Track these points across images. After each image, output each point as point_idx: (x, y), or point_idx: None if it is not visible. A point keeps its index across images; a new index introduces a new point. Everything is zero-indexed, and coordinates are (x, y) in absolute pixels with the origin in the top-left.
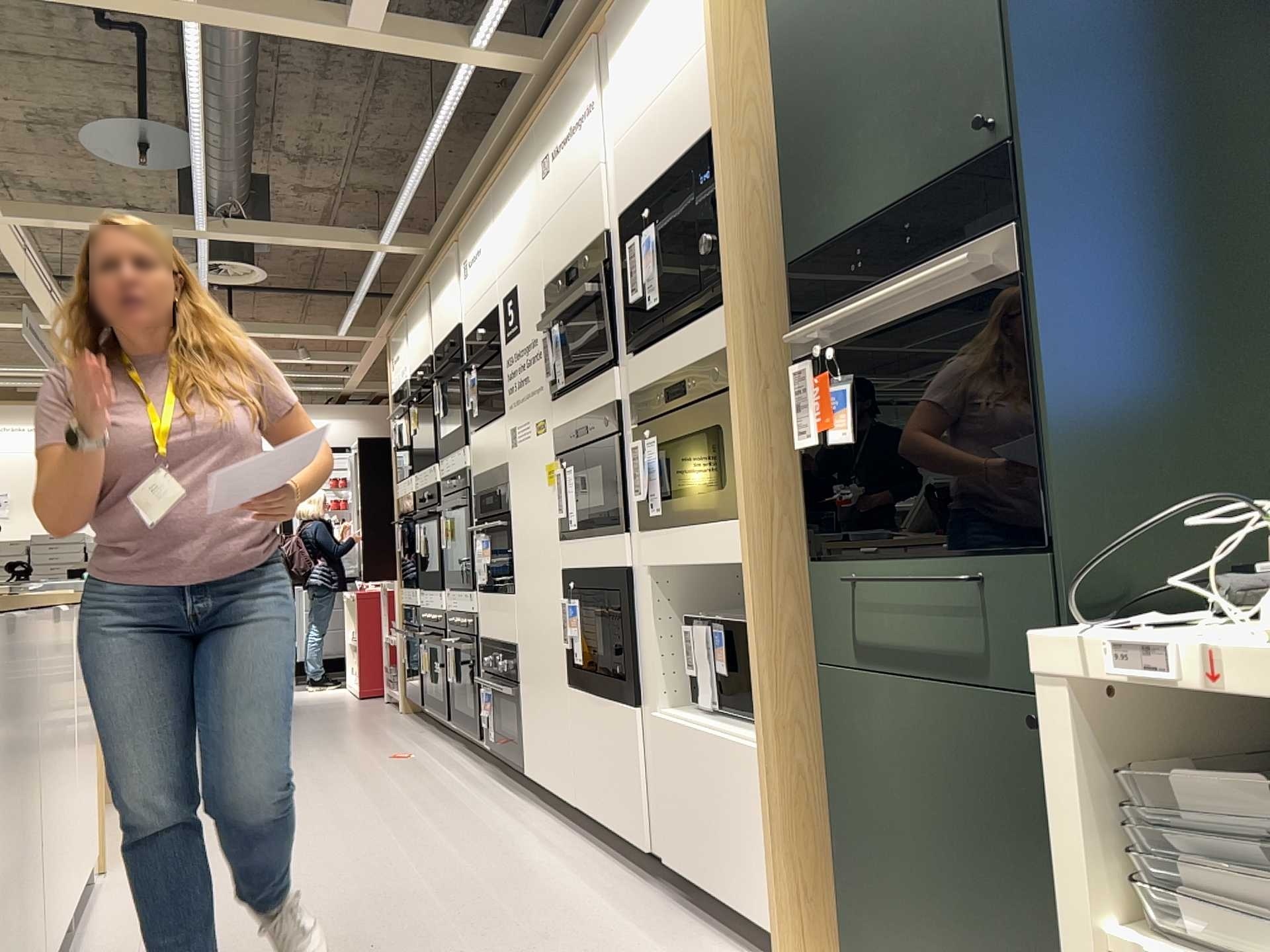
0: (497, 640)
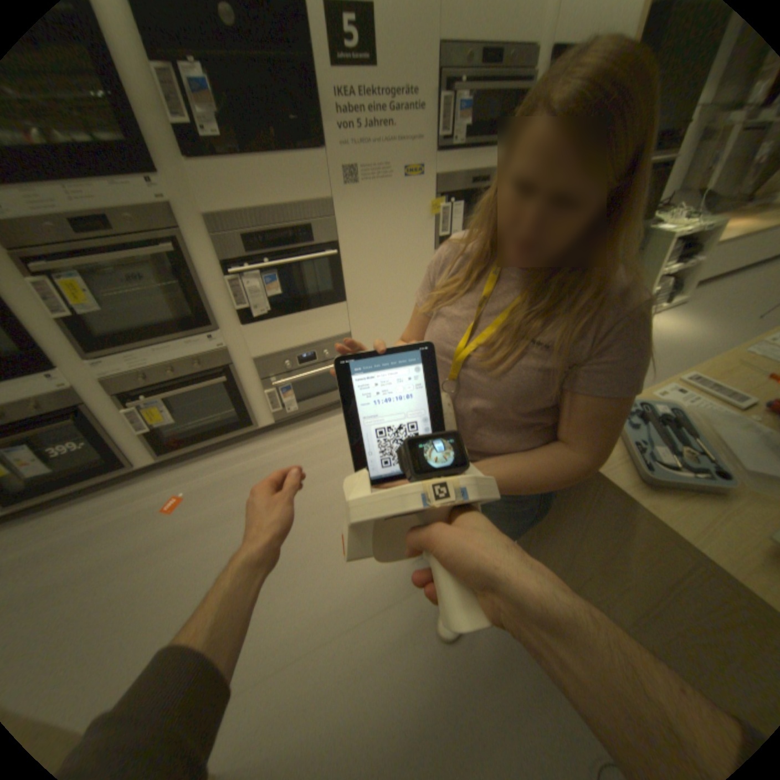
0: (302, 344)
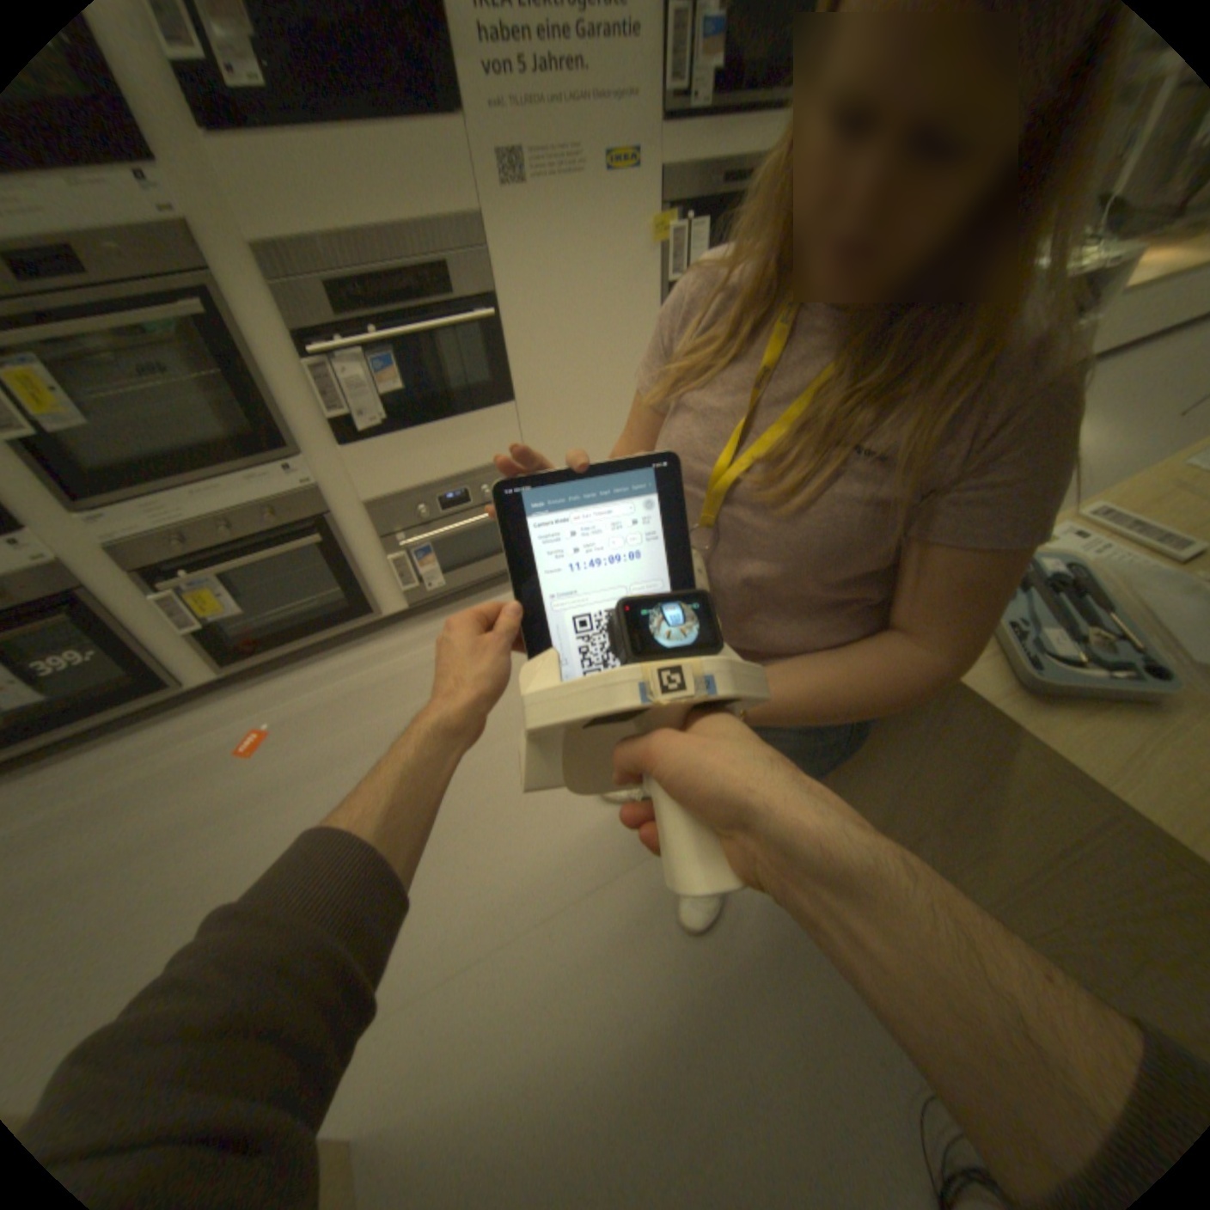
0: (445, 477)
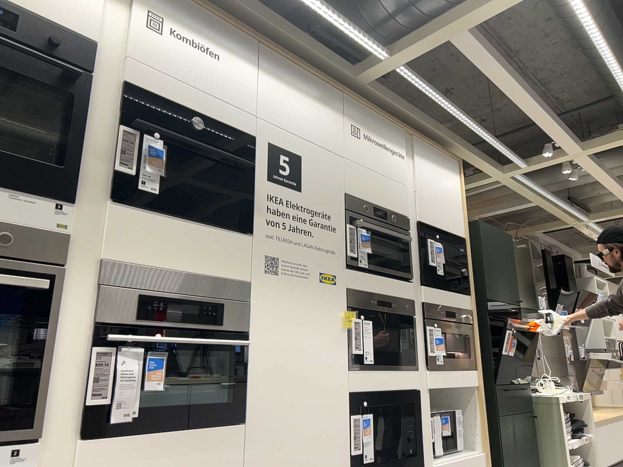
0: None
